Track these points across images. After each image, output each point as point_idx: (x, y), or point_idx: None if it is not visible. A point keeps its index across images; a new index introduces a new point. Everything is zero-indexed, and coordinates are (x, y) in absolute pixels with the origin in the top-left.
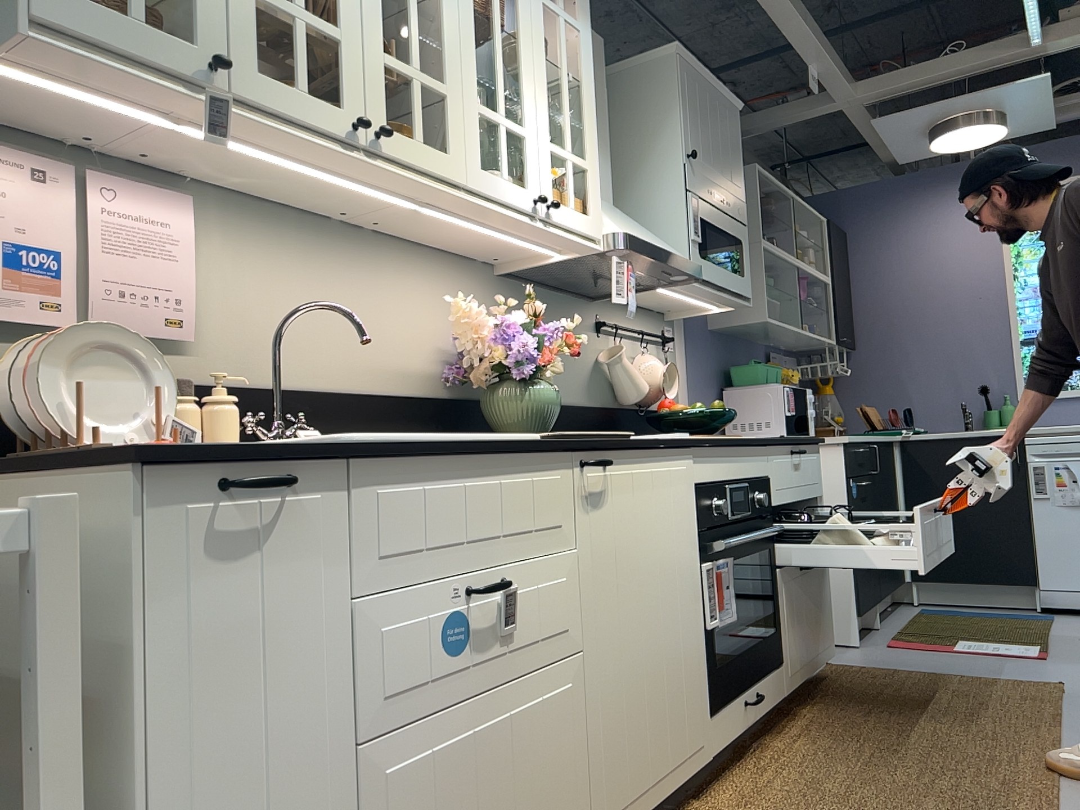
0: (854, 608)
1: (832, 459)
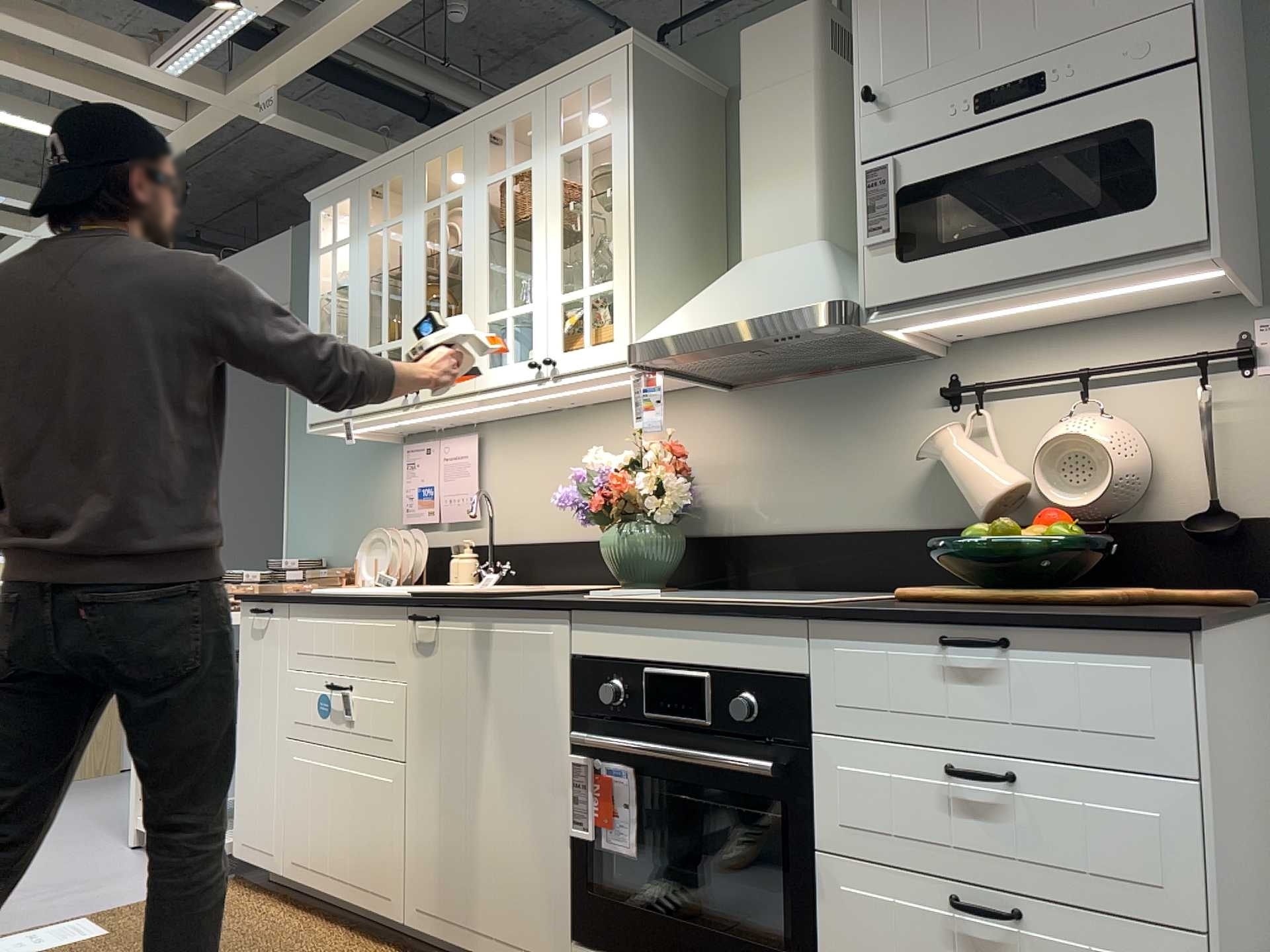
0: None
1: None
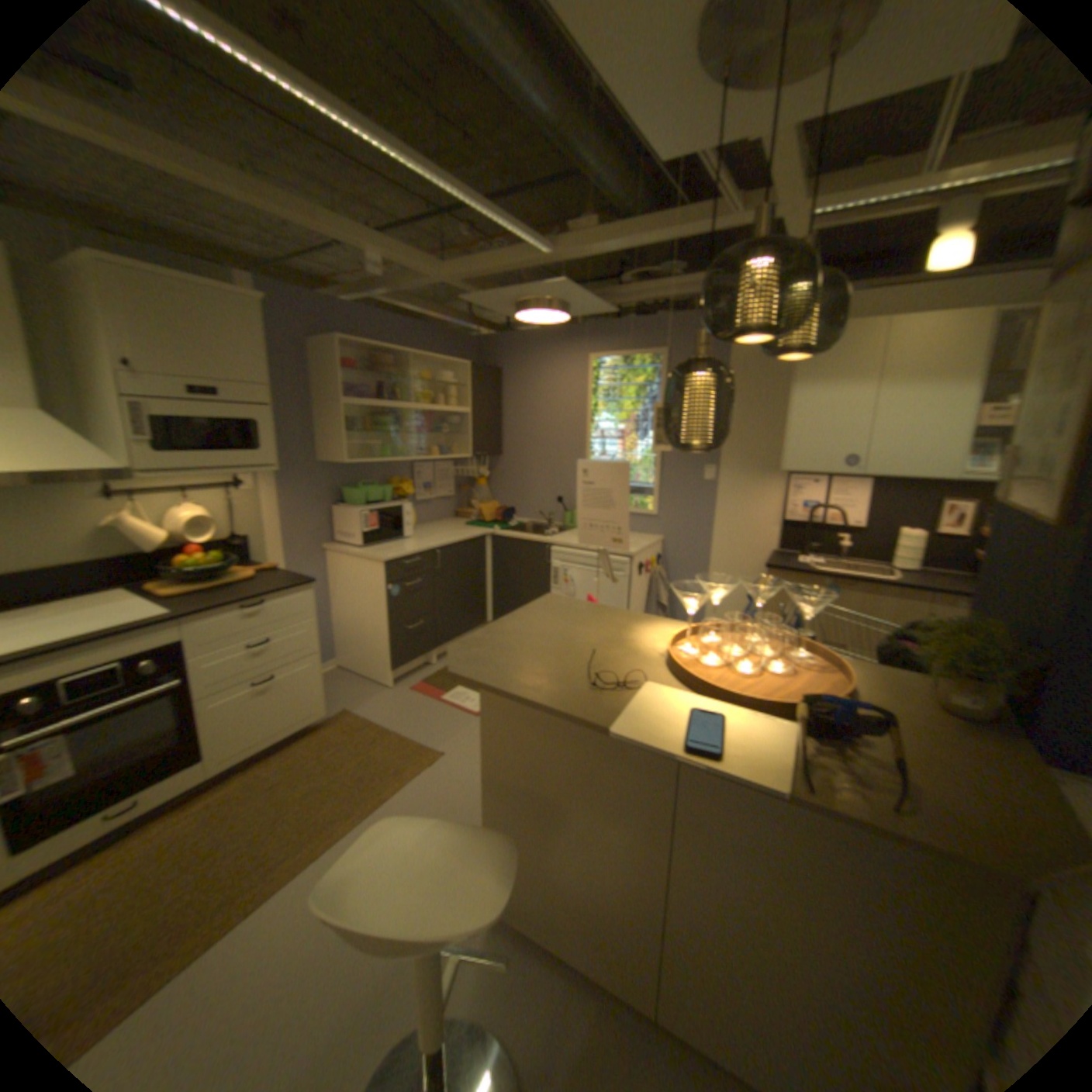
0: (391, 666)
1: (381, 571)
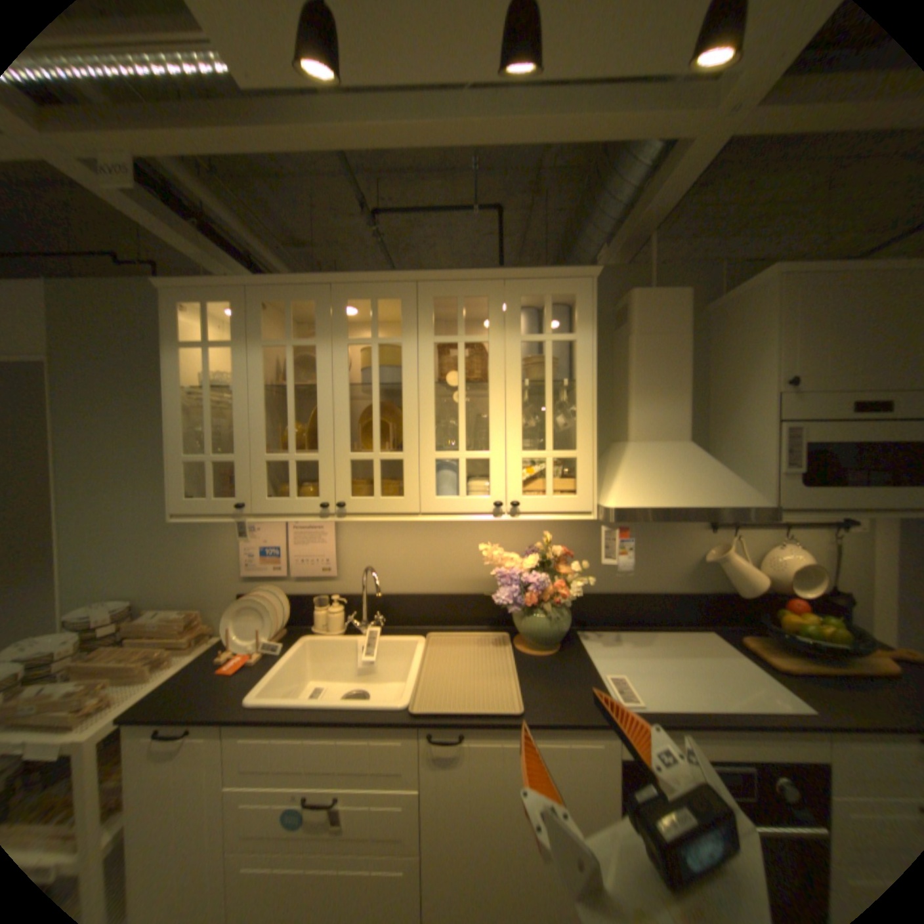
0: None
1: None
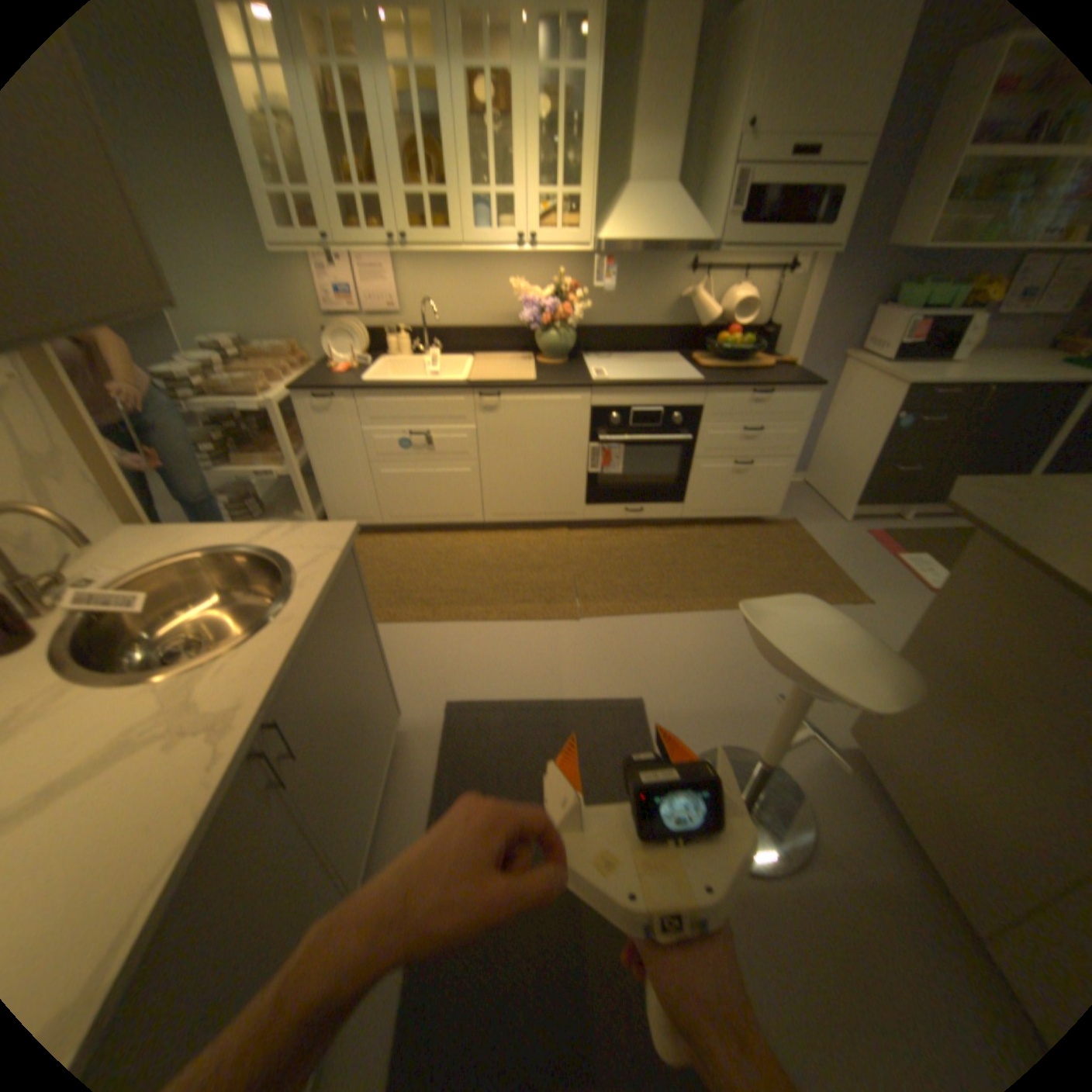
0: (857, 499)
1: (899, 392)
